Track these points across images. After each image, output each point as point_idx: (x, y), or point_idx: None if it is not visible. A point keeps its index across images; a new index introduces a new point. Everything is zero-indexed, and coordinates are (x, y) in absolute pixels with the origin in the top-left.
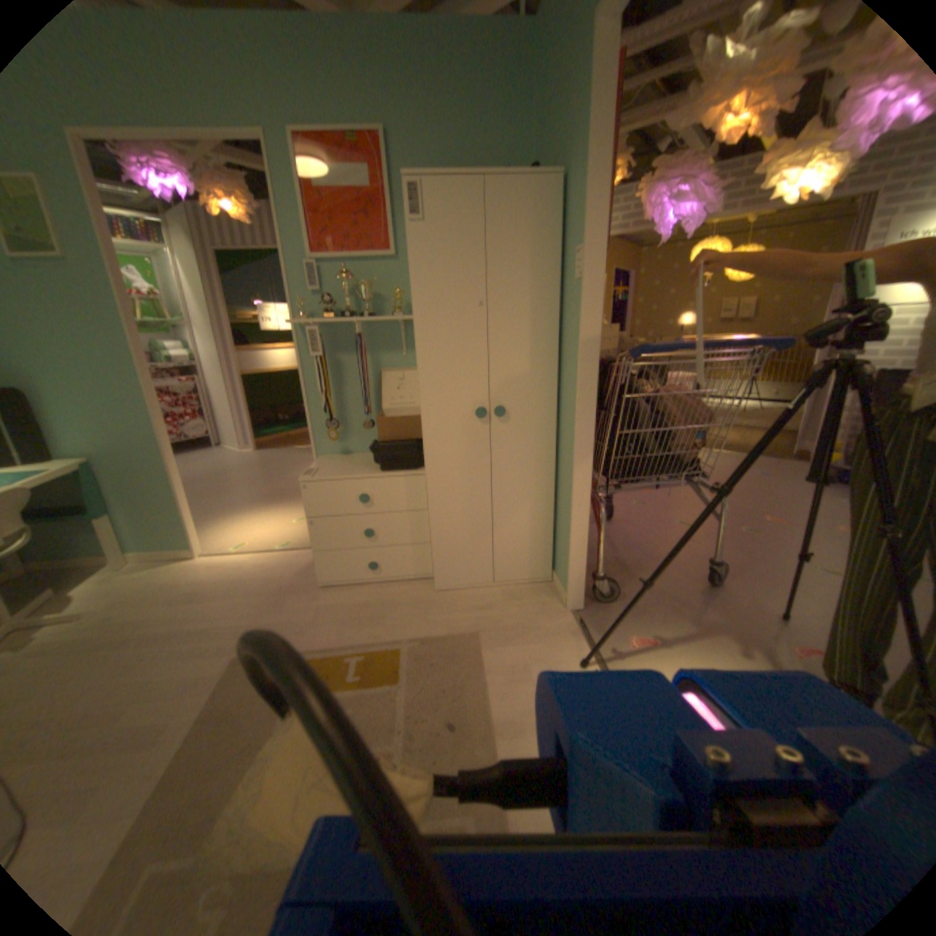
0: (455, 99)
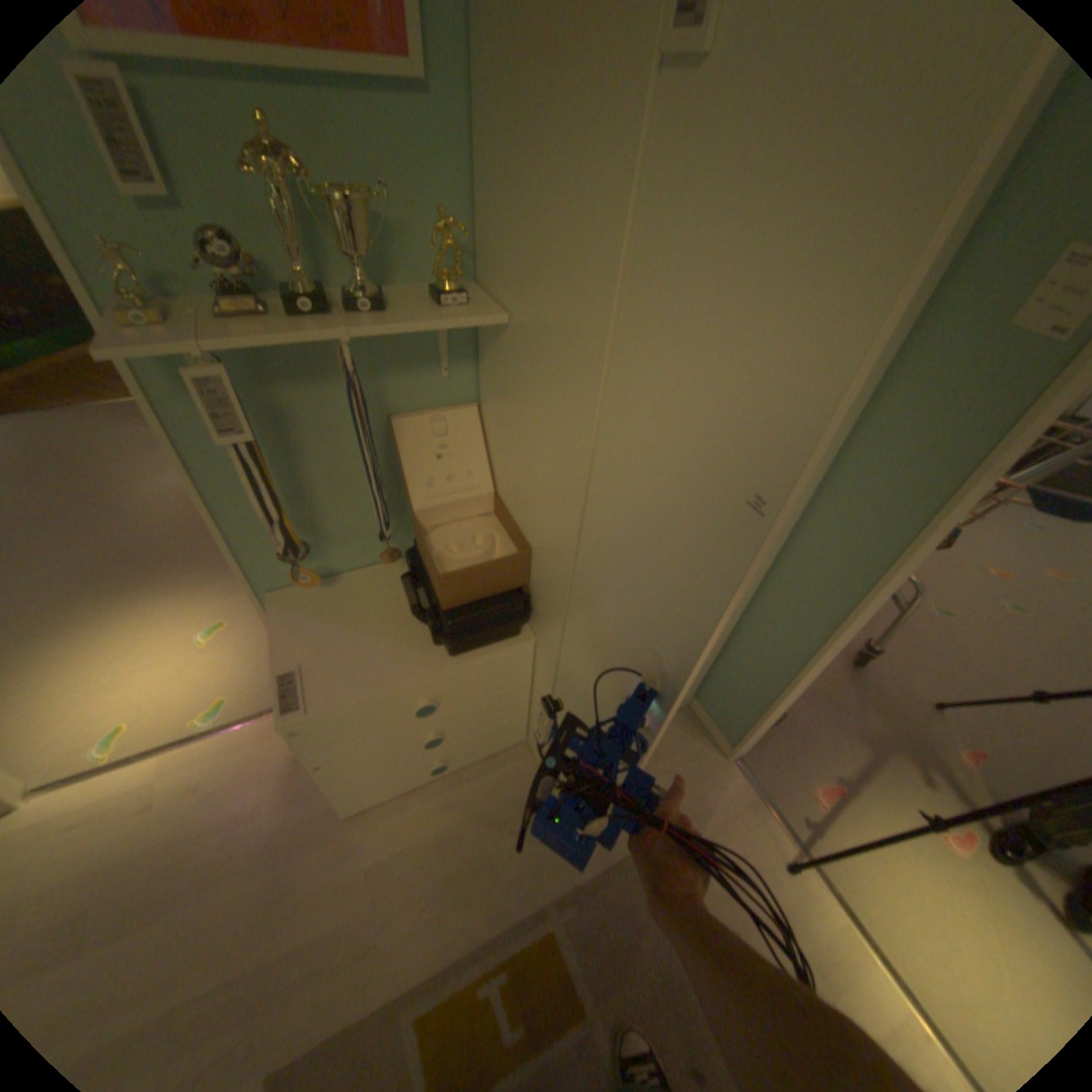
0: None
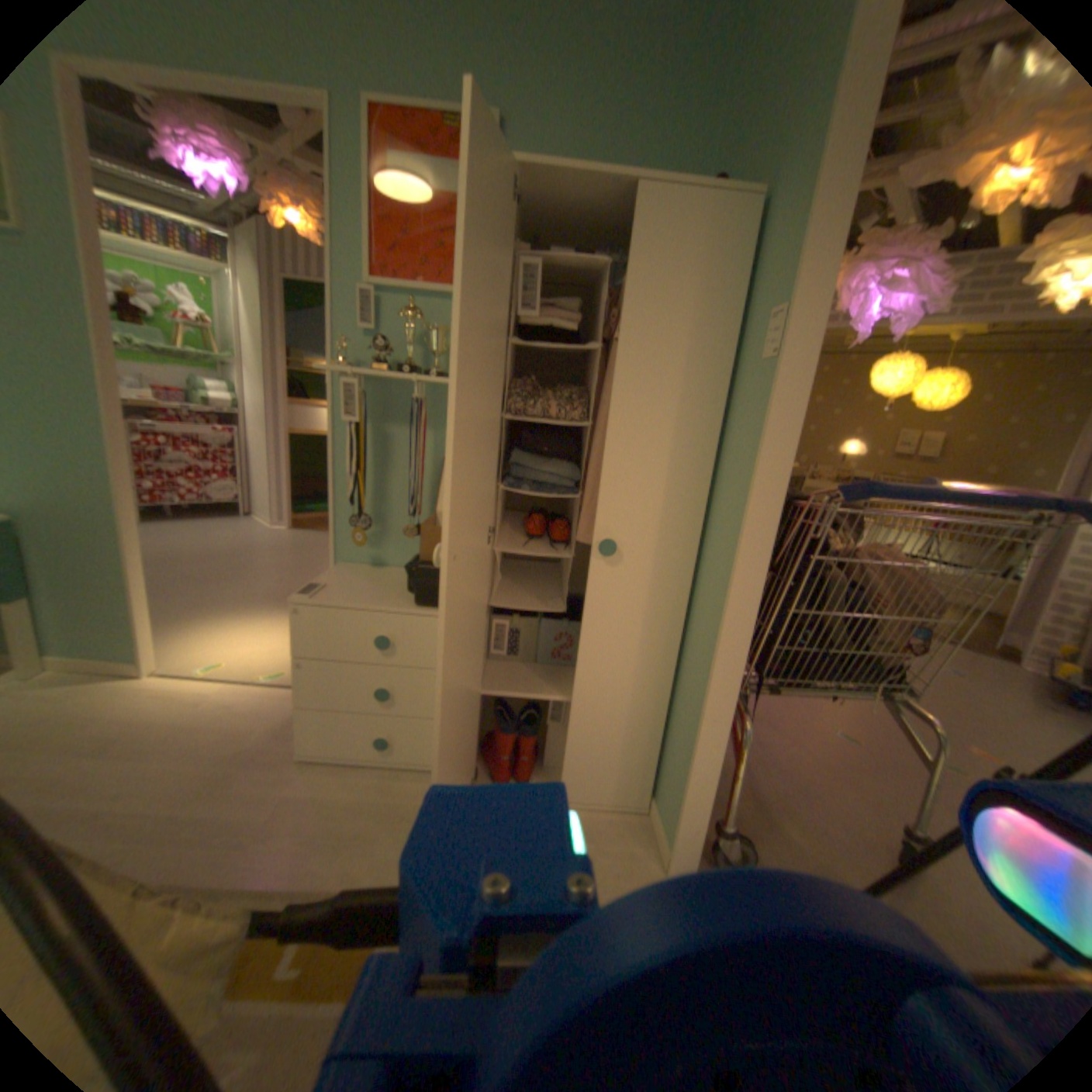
0: (610, 91)
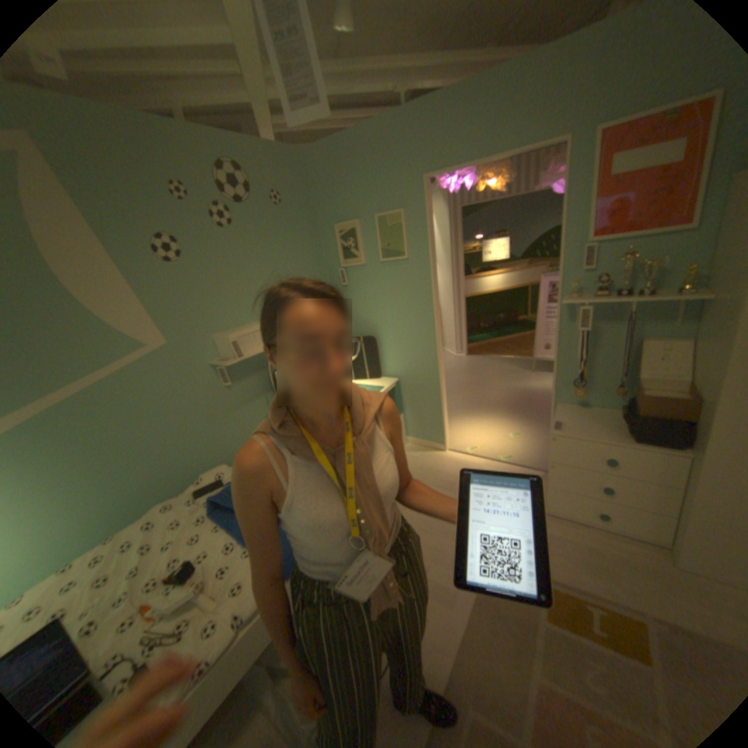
0: None
